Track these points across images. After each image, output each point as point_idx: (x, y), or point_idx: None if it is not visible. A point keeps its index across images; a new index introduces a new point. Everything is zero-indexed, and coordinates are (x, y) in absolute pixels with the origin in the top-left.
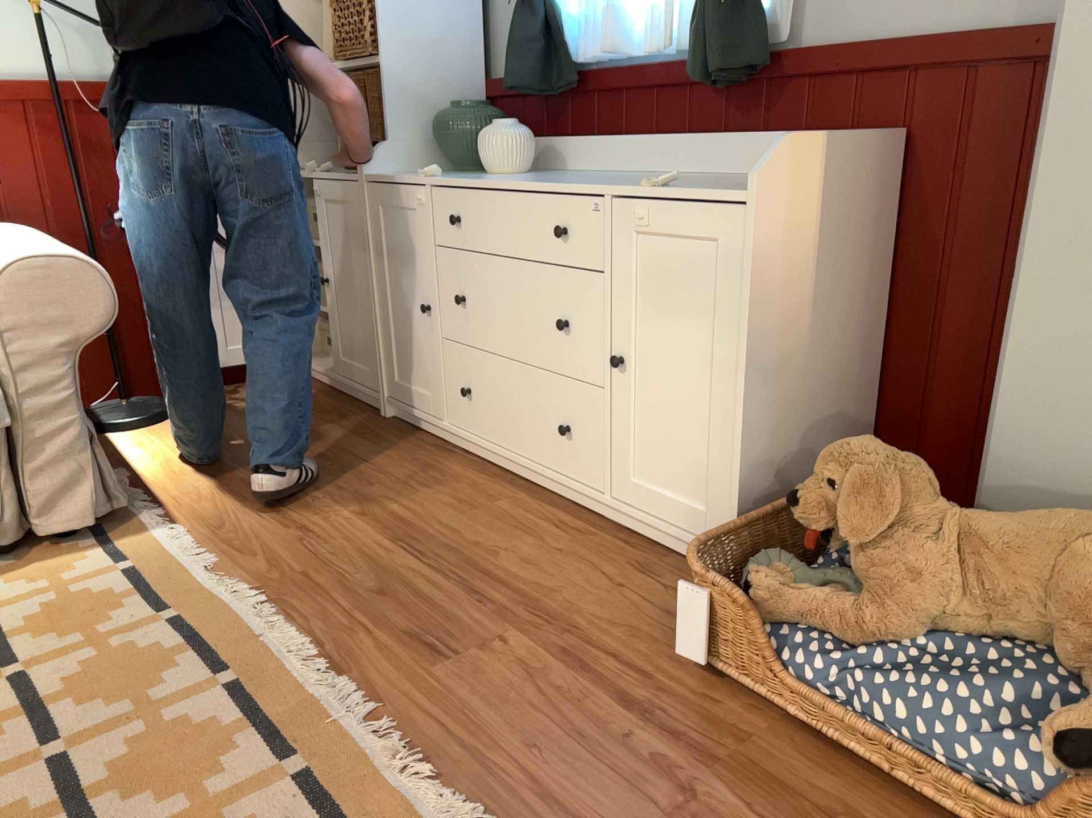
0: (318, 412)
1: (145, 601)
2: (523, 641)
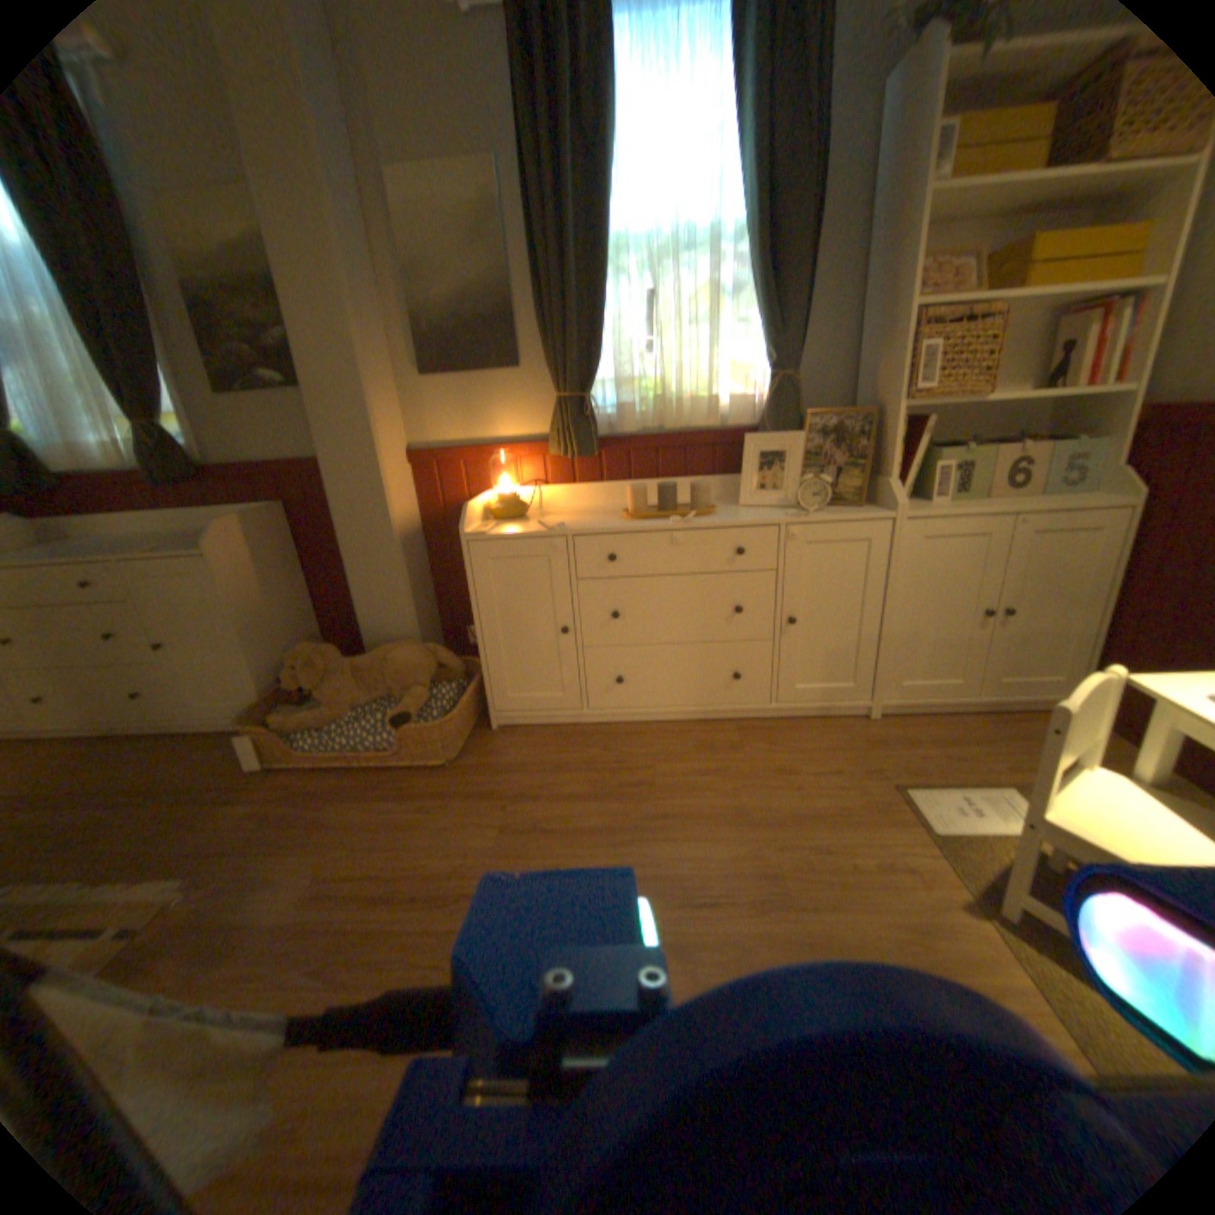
0: None
1: None
2: (149, 810)
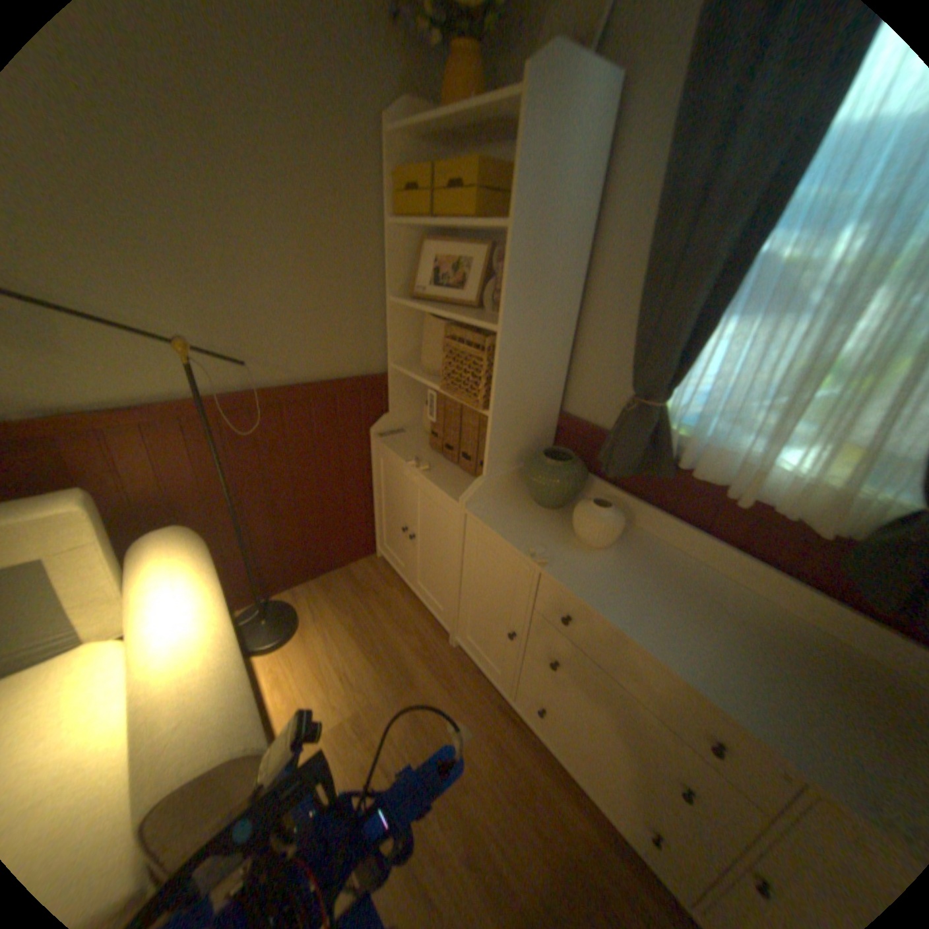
0: (404, 629)
1: None
2: None
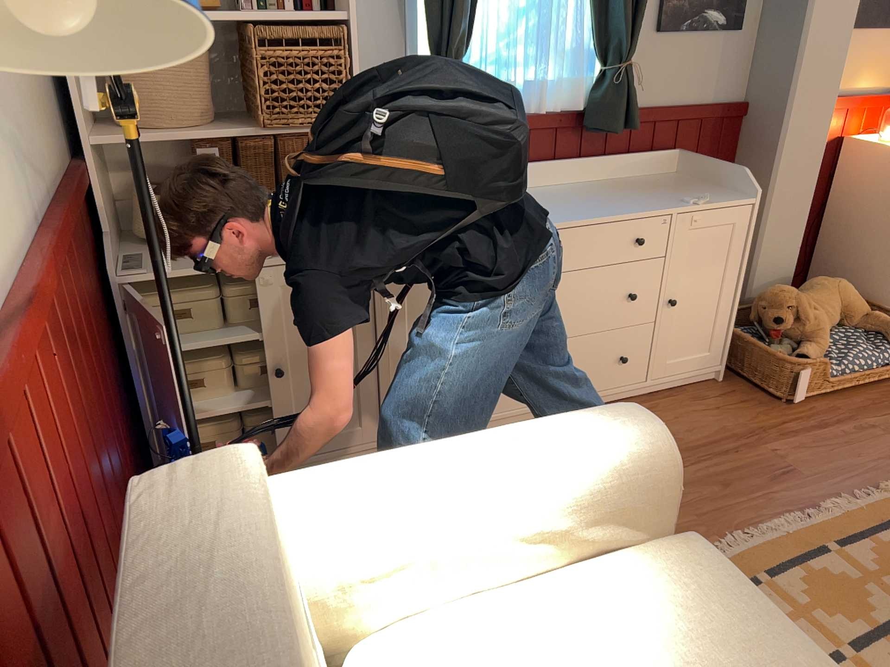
0: None
1: None
2: (774, 445)
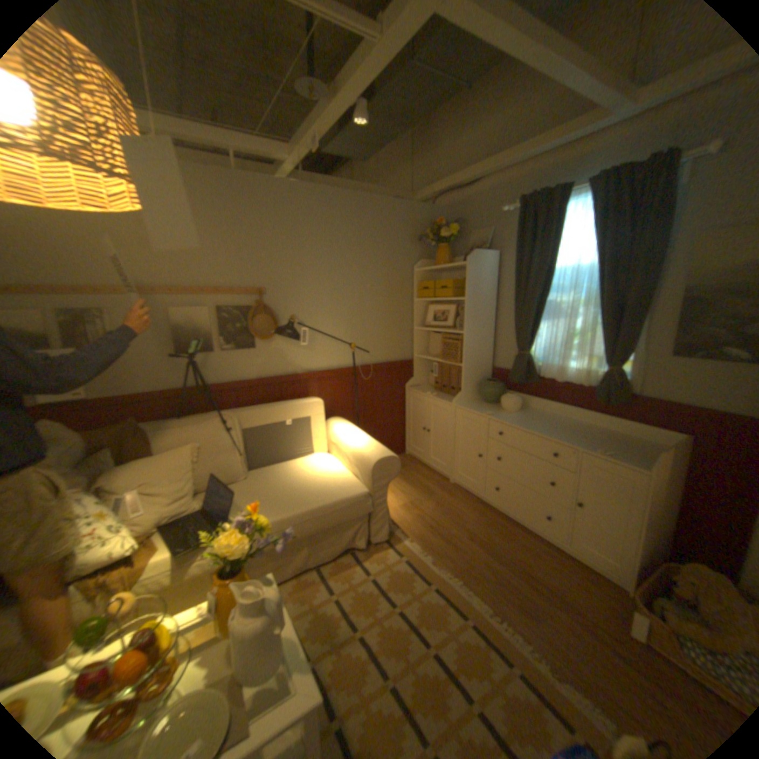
0: (426, 478)
1: (421, 579)
2: (565, 618)
